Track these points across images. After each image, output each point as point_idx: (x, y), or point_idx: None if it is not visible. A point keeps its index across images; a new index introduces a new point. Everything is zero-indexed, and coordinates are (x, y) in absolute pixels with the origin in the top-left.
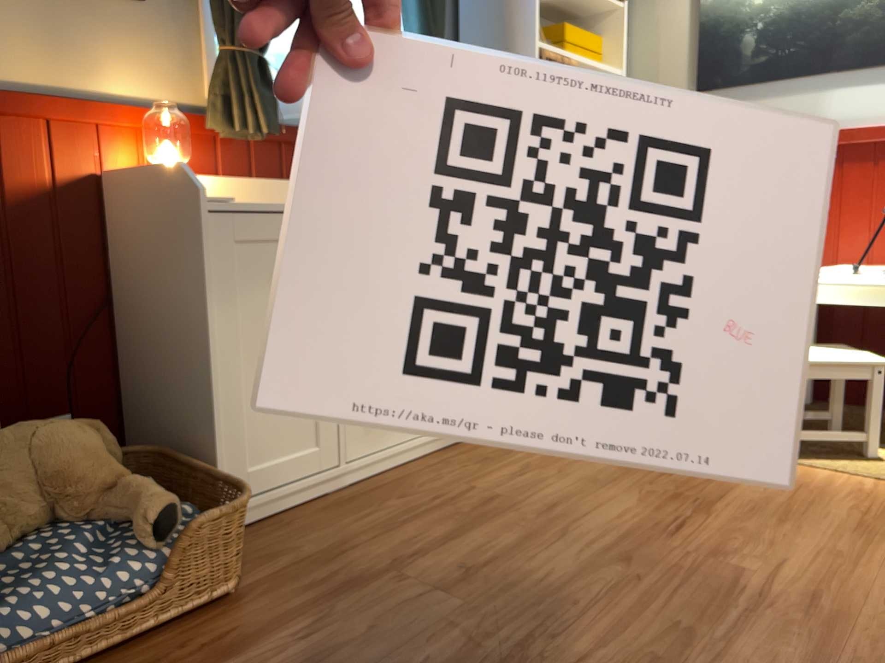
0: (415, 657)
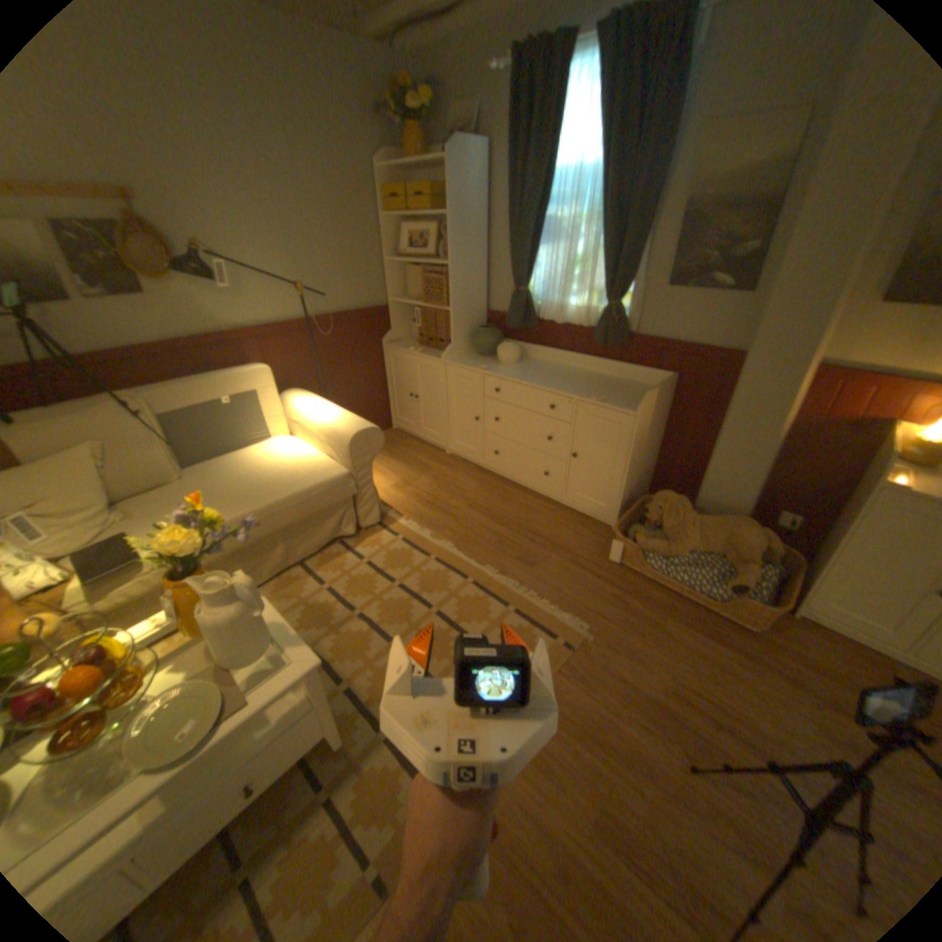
0: (760, 717)
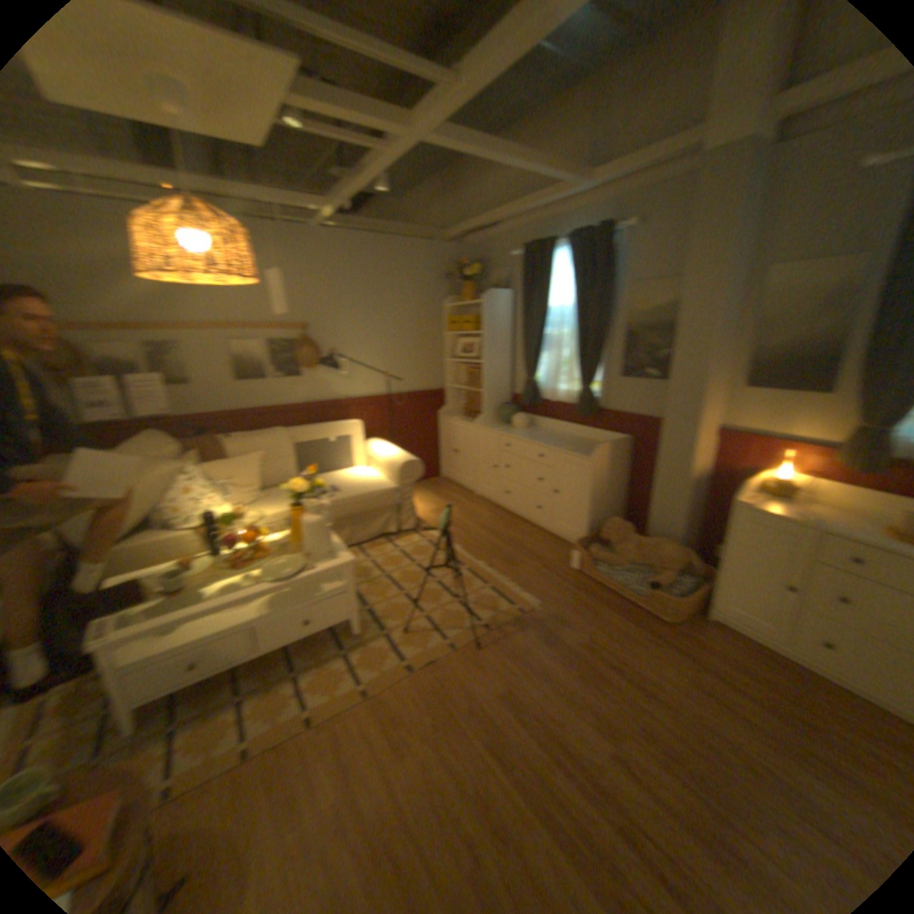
0: (645, 669)
